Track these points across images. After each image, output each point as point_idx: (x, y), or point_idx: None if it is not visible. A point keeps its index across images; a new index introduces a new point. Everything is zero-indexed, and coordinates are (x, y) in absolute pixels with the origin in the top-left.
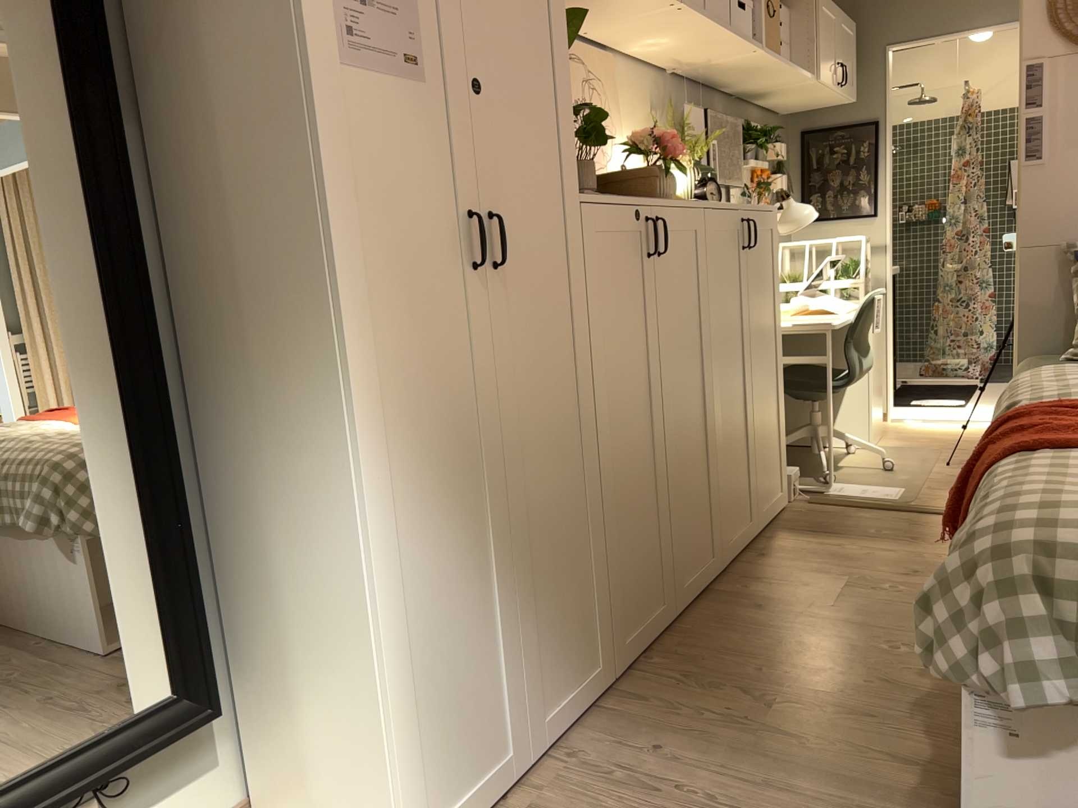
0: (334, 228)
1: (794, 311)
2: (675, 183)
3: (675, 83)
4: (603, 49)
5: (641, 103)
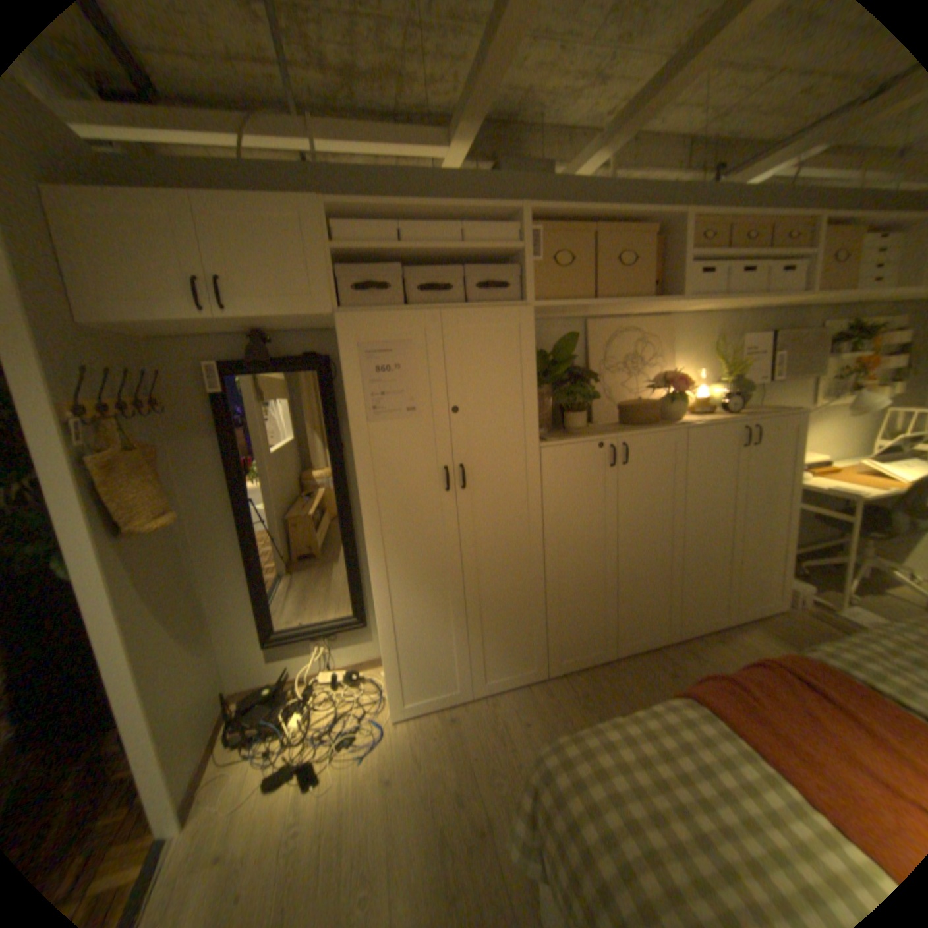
0: (365, 486)
1: (864, 471)
2: (681, 408)
3: (745, 318)
4: (666, 315)
5: (705, 339)
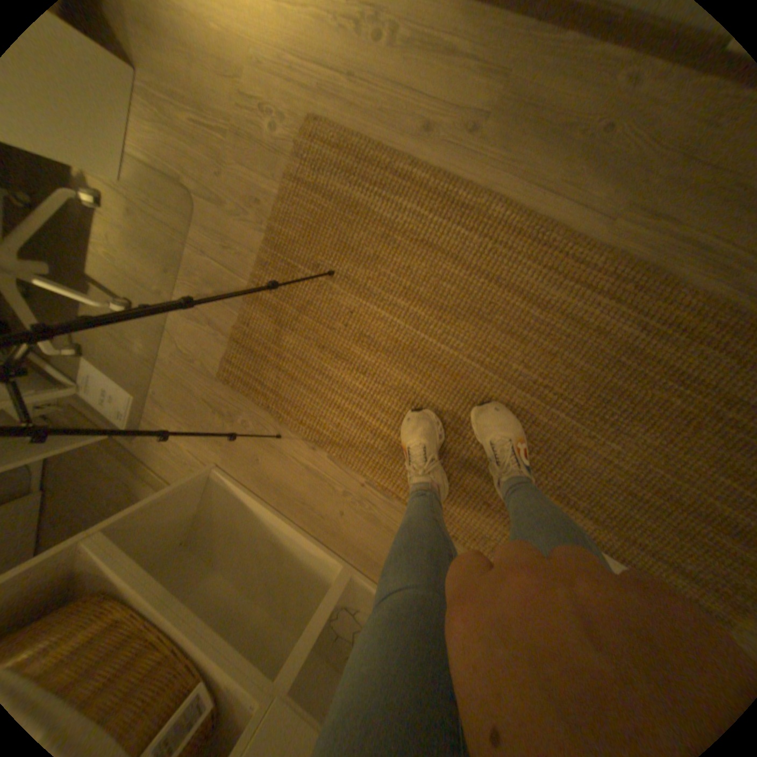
0: None
1: None
2: None
3: None
4: None
5: None
